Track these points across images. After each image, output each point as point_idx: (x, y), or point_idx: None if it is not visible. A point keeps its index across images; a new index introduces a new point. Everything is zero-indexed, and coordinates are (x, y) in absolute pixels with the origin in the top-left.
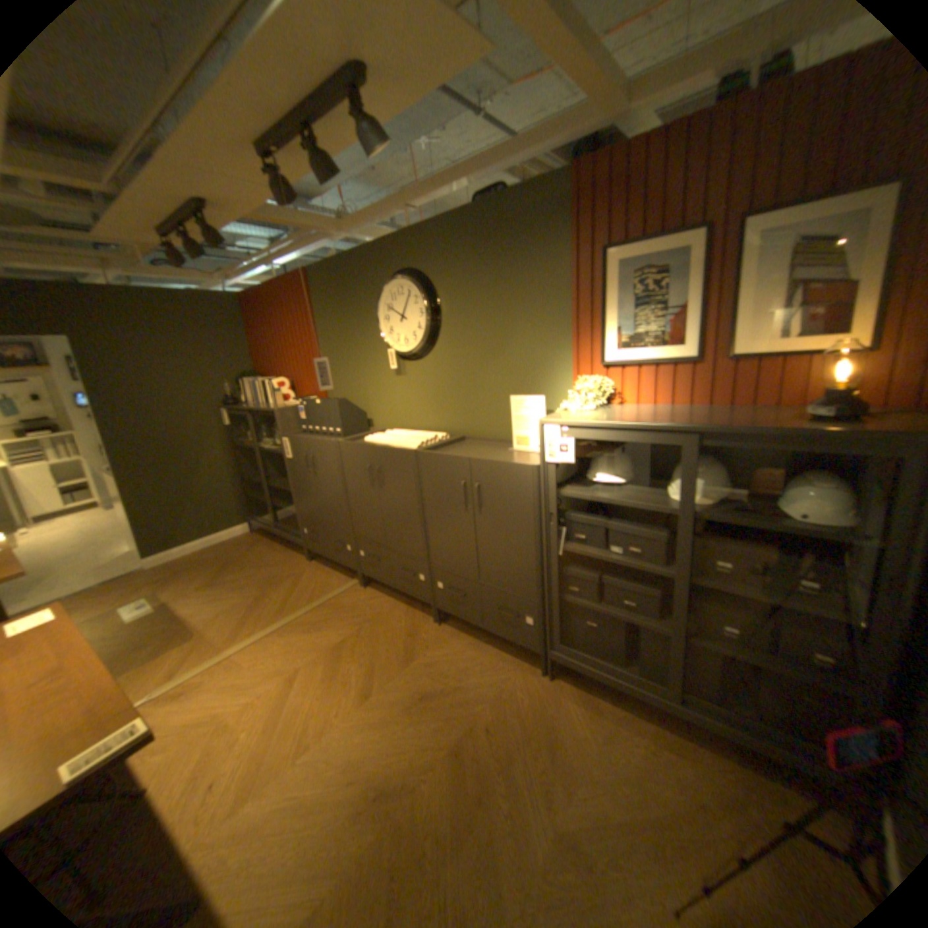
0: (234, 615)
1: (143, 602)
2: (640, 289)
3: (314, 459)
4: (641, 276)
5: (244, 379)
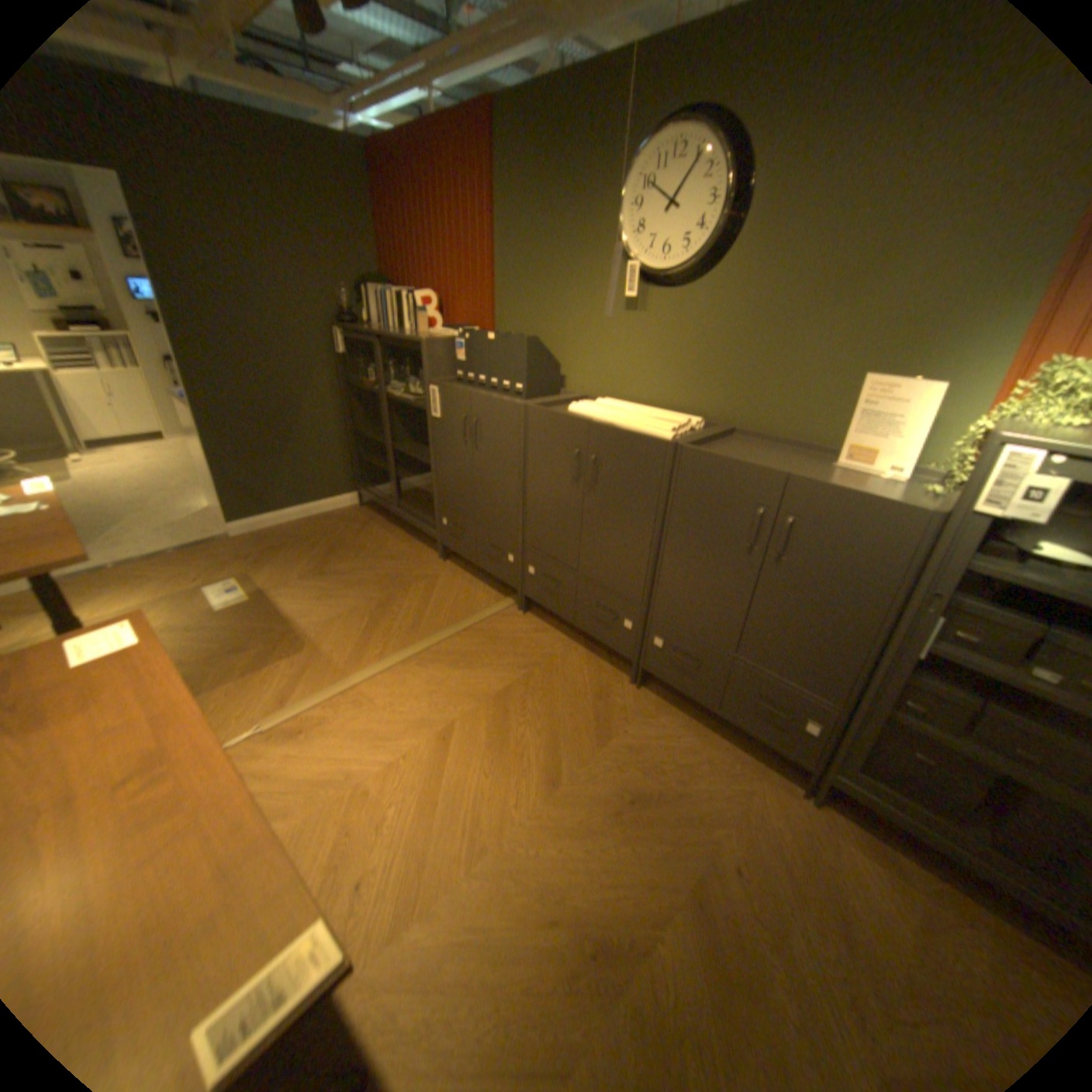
0: (354, 623)
1: (233, 582)
2: None
3: (476, 425)
4: None
5: (367, 284)
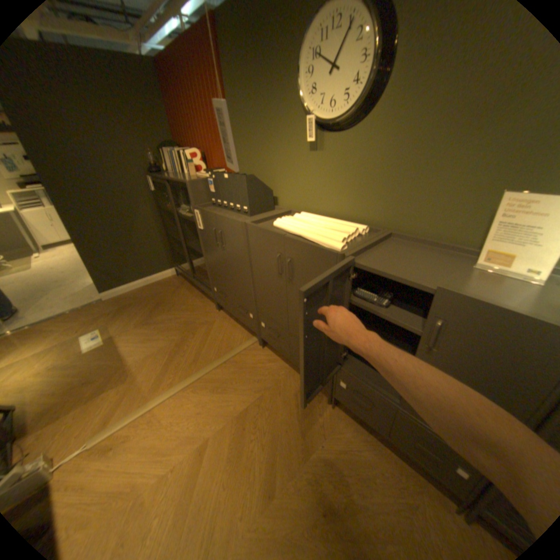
0: (159, 359)
1: (96, 332)
2: None
3: (221, 234)
4: None
5: (163, 148)
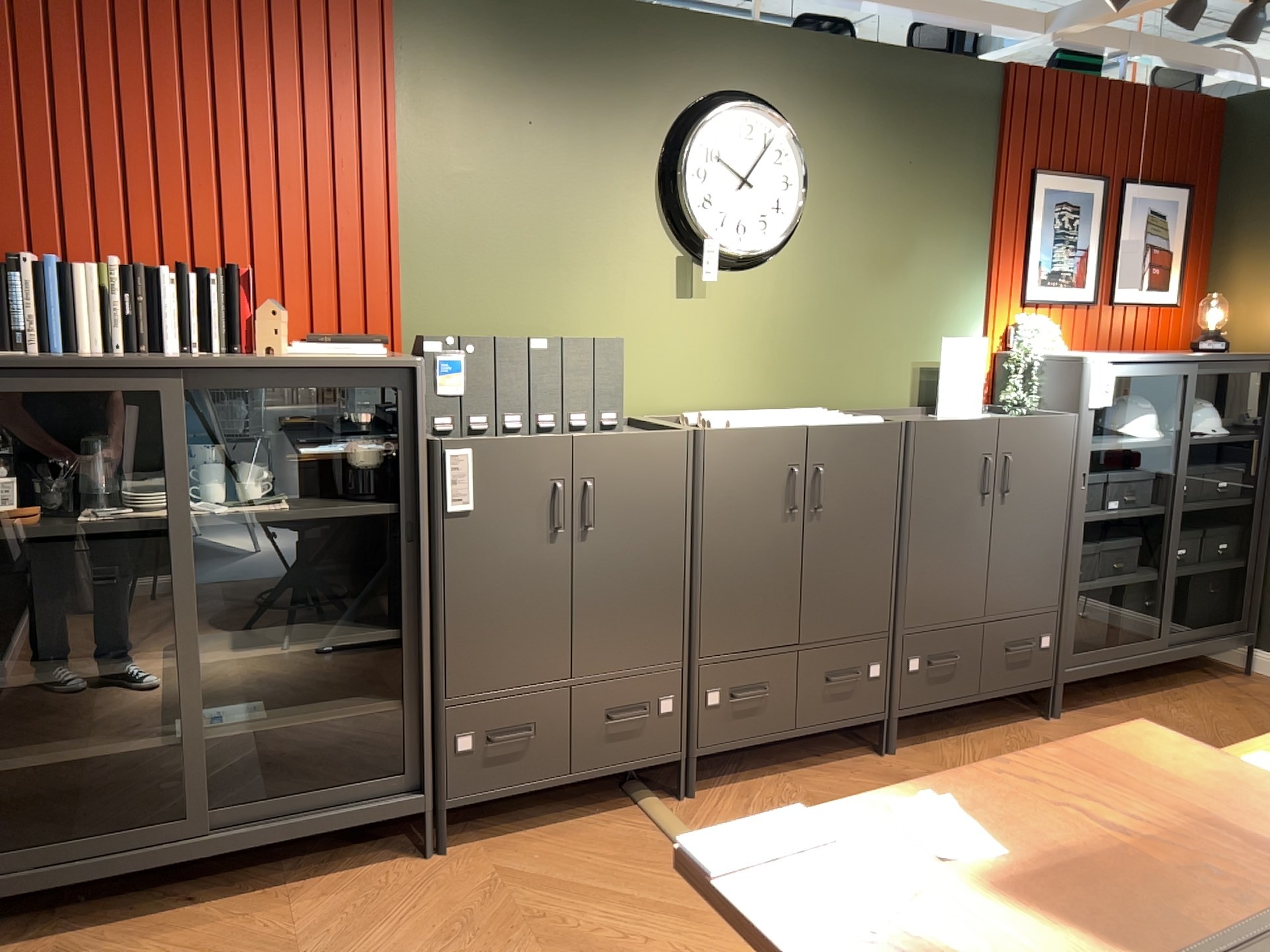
0: None
1: None
2: (1059, 224)
3: (586, 493)
4: (1060, 212)
5: None
